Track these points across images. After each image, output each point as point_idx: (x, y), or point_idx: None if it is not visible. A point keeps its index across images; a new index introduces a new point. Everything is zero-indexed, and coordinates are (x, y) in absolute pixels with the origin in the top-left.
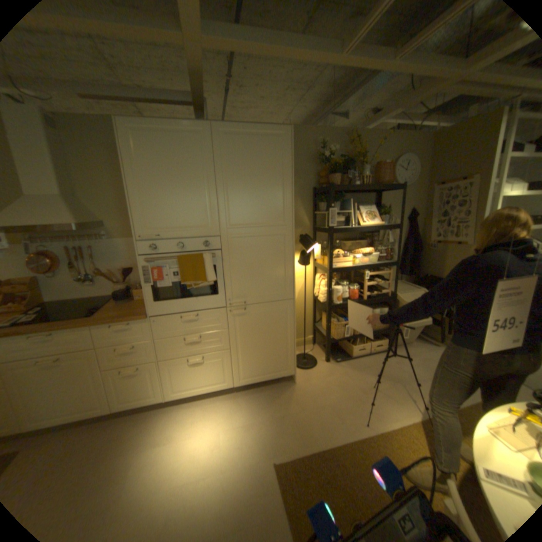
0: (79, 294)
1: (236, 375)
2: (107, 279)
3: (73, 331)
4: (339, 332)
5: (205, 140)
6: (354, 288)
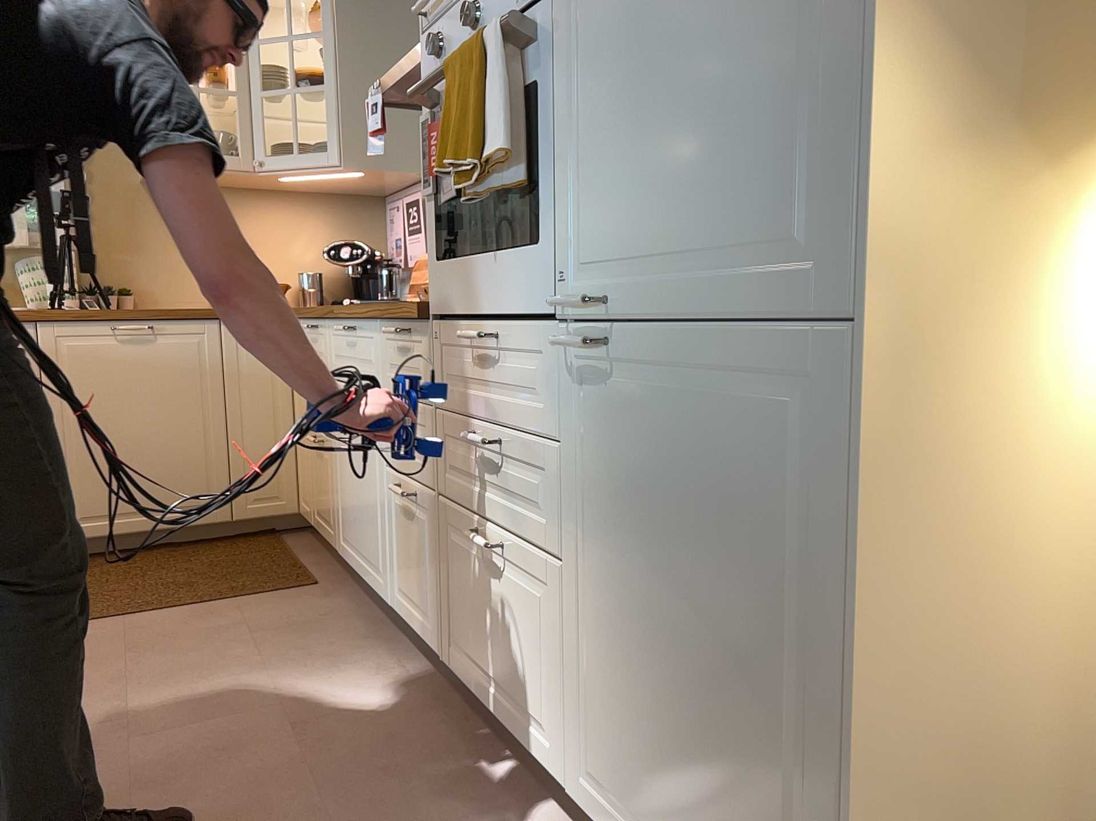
0: None
1: (579, 741)
2: None
3: (368, 328)
4: None
5: None
6: None
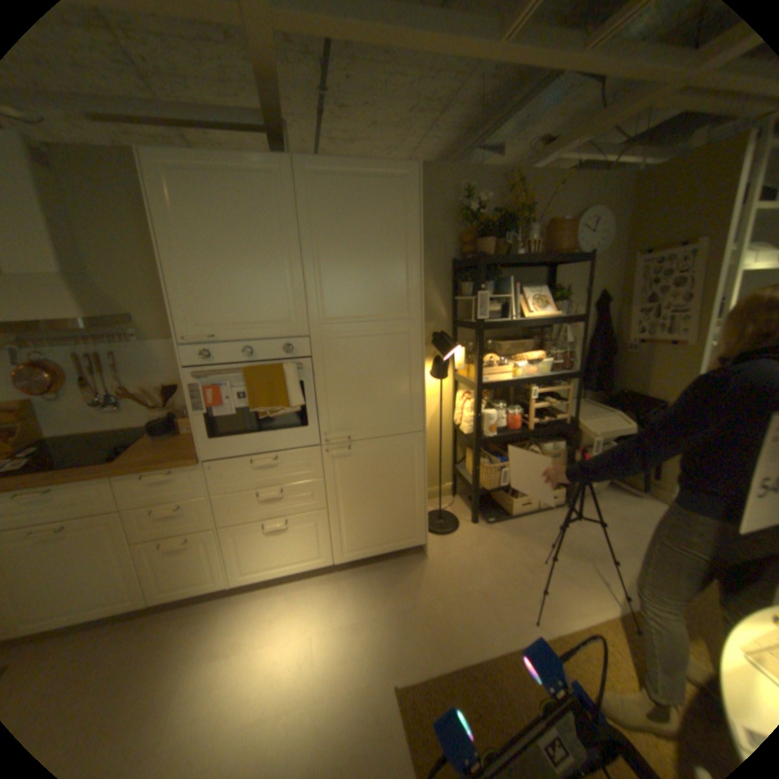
0: (96, 426)
1: (336, 547)
2: (137, 403)
3: (83, 486)
4: (491, 479)
5: (283, 184)
6: (514, 413)
